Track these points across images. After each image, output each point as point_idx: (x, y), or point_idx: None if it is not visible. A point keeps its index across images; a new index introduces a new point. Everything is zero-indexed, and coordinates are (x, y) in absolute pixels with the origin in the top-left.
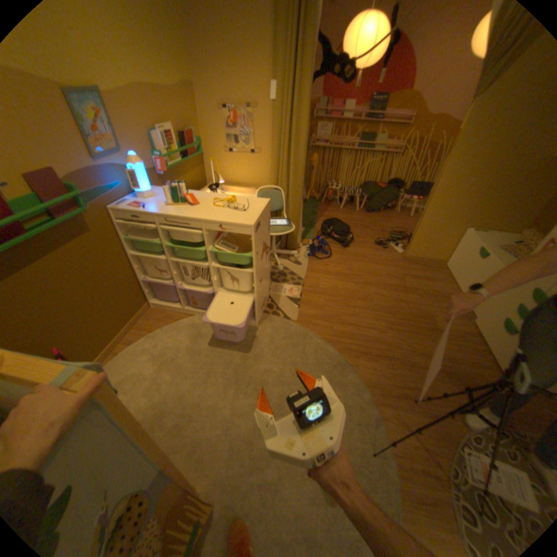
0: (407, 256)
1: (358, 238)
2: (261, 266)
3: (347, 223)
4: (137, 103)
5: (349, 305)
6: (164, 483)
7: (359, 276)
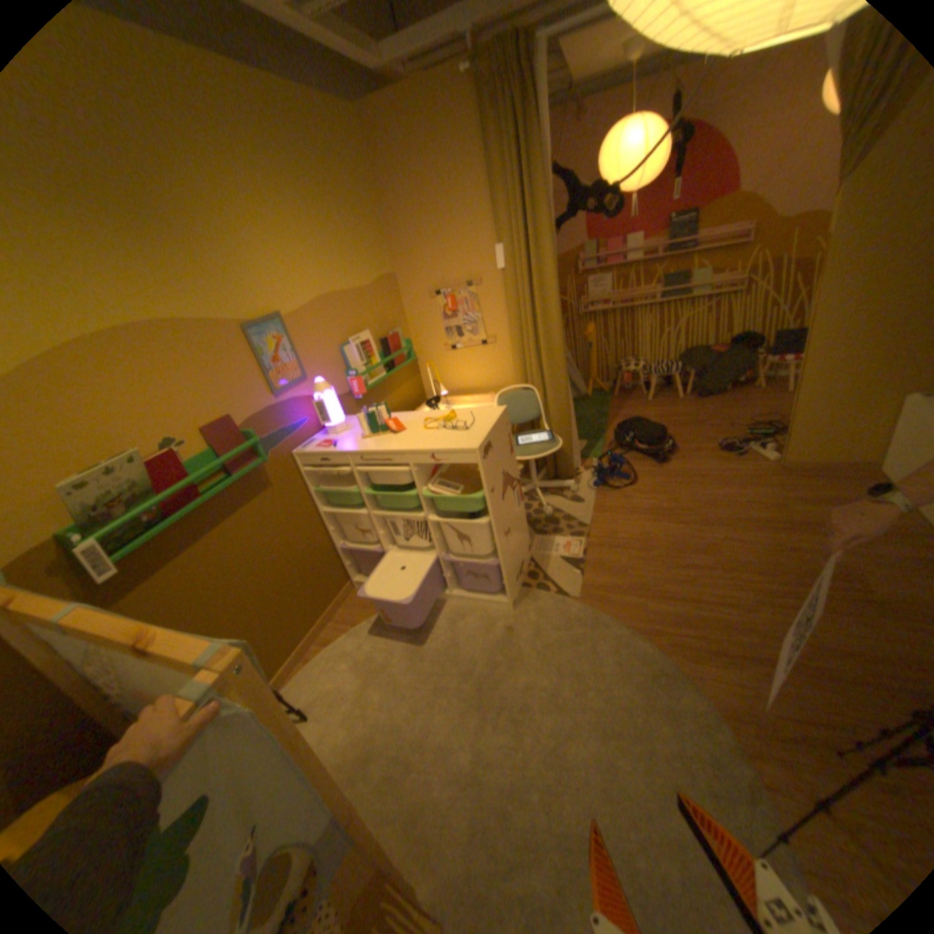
0: (788, 463)
1: (685, 443)
2: (503, 509)
3: (663, 421)
4: (324, 318)
5: (676, 563)
6: (346, 848)
7: (693, 509)
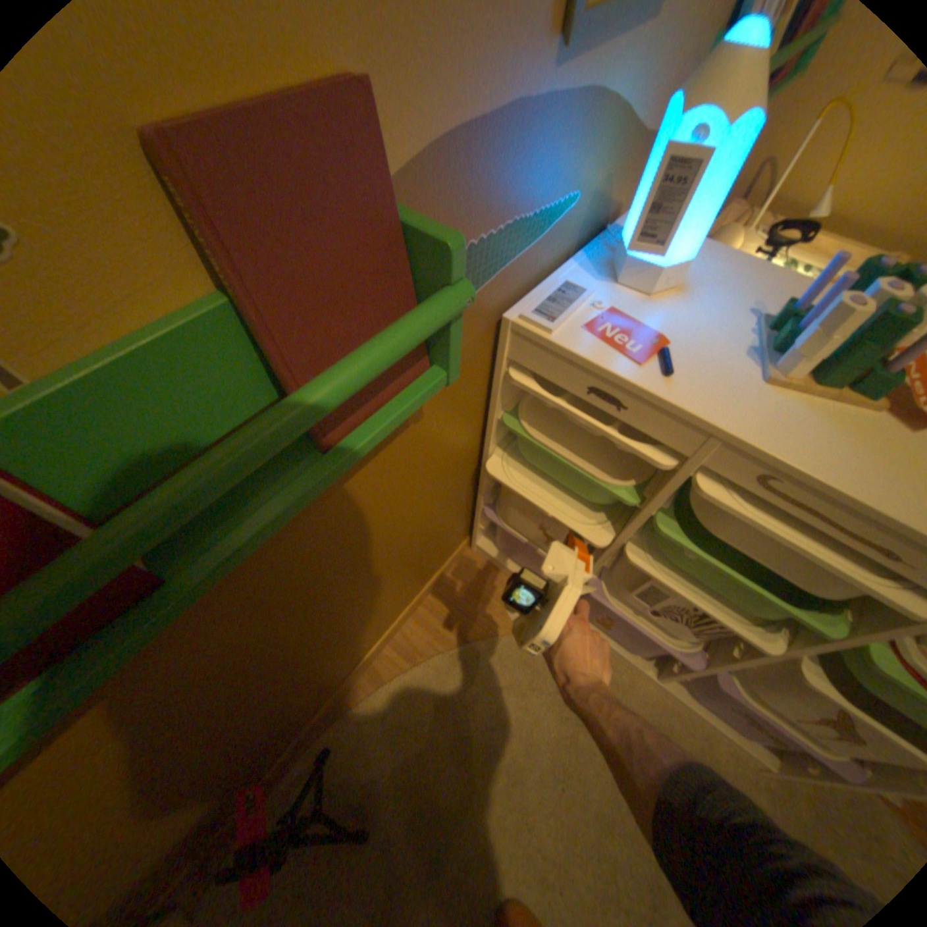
0: None
1: None
2: None
3: None
4: None
5: None
6: None
7: None
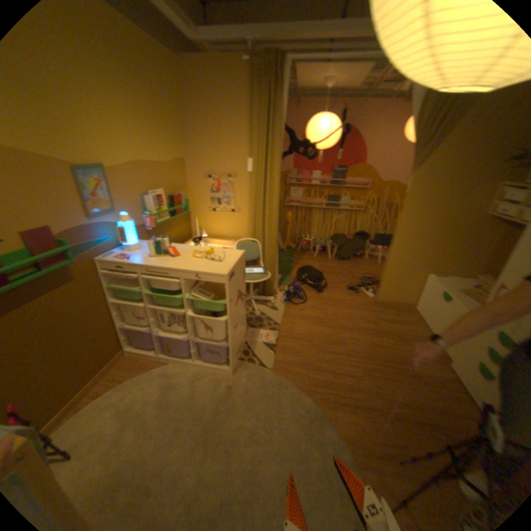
0: (378, 300)
1: (331, 283)
2: (235, 312)
3: (320, 269)
4: (133, 175)
5: (325, 350)
6: None
7: (334, 320)
